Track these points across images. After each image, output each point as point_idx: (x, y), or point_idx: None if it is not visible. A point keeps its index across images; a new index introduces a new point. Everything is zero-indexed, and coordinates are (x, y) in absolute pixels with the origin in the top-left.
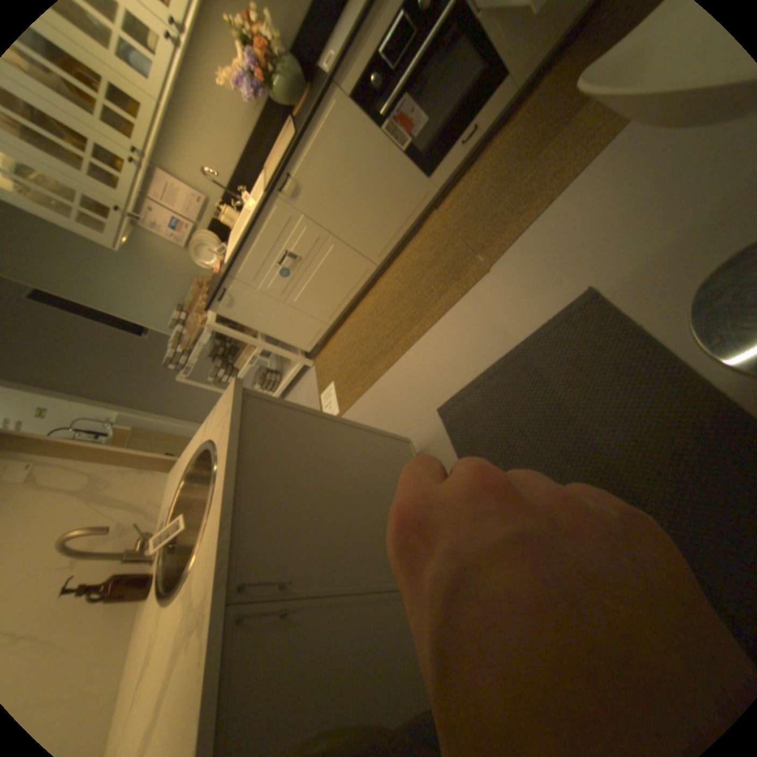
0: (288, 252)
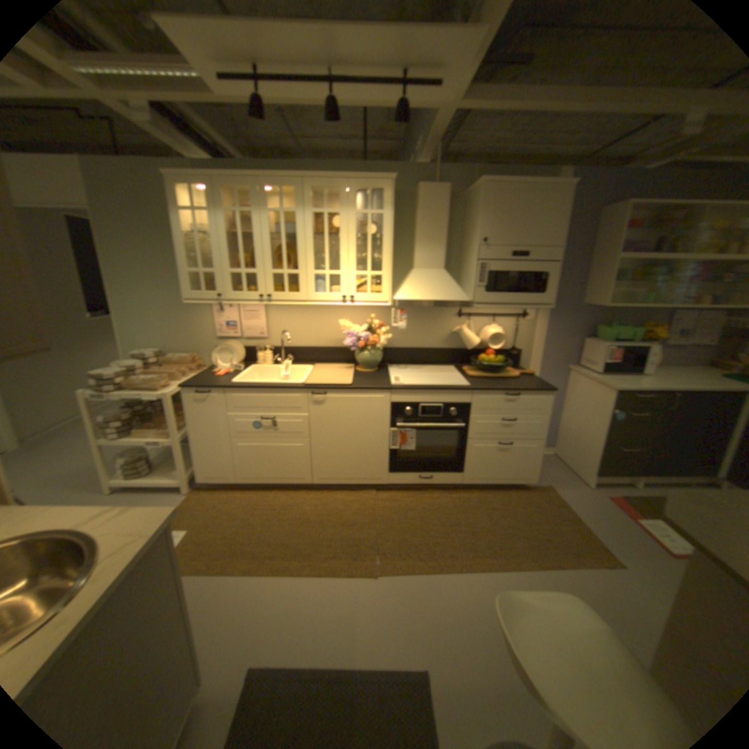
0: (273, 420)
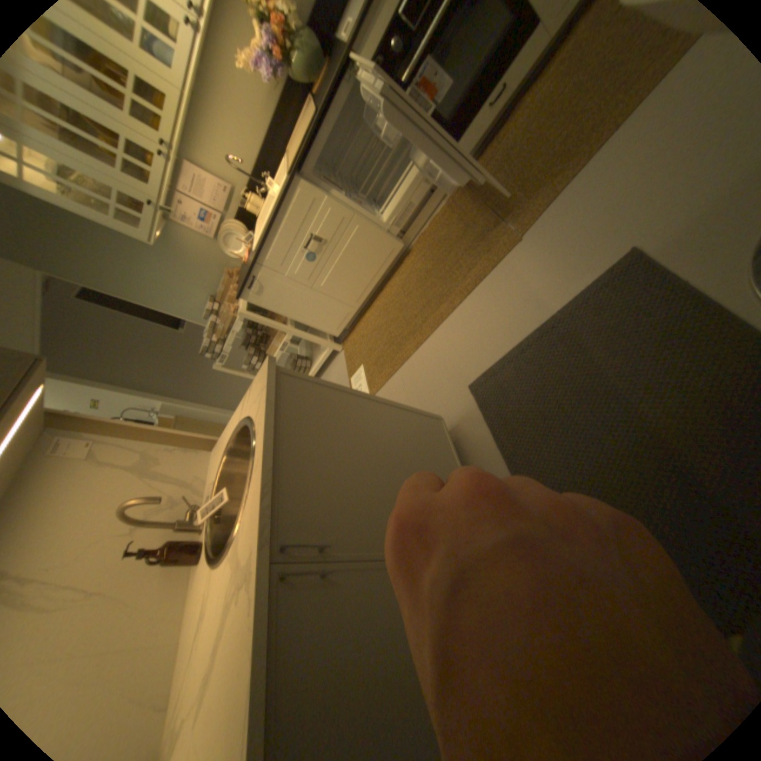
0: (314, 236)
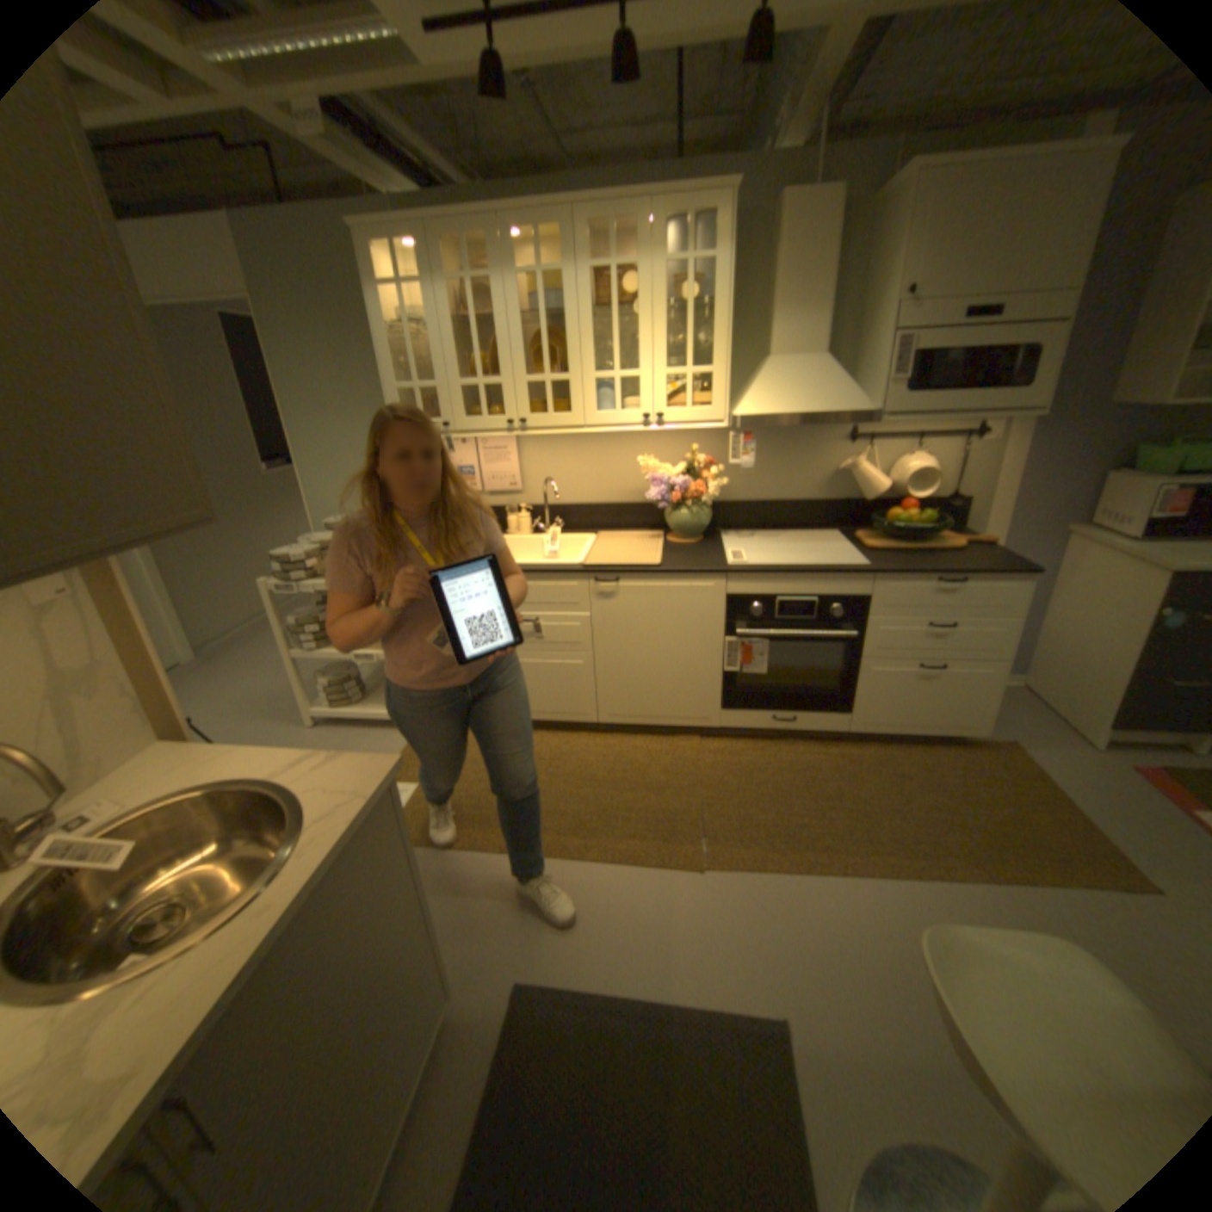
0: (538, 623)
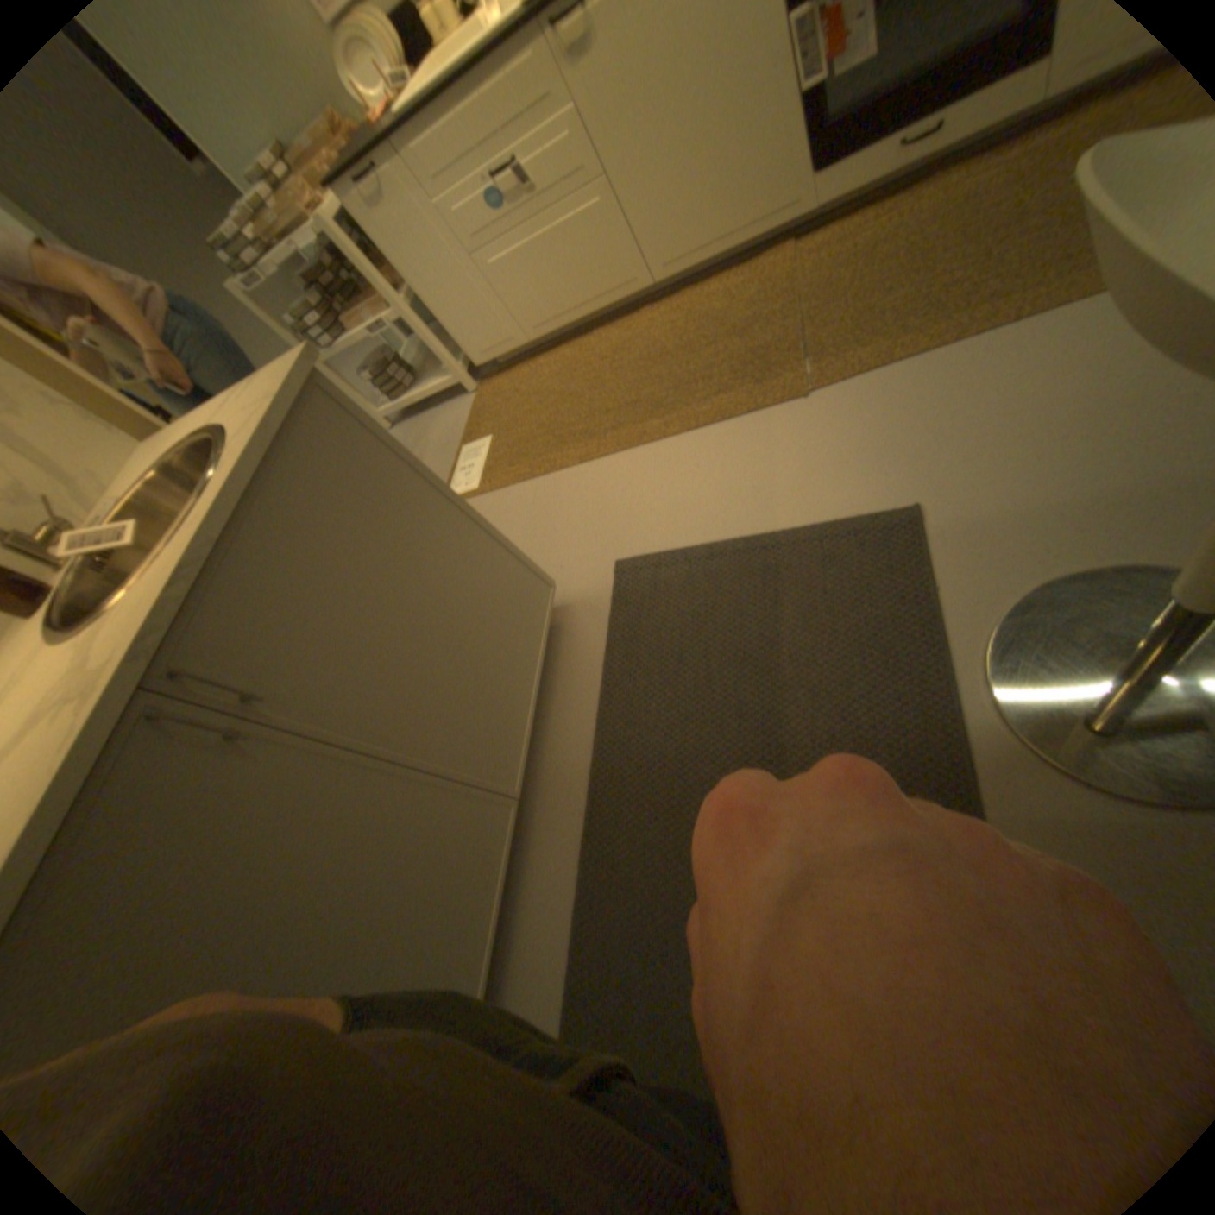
0: (514, 162)
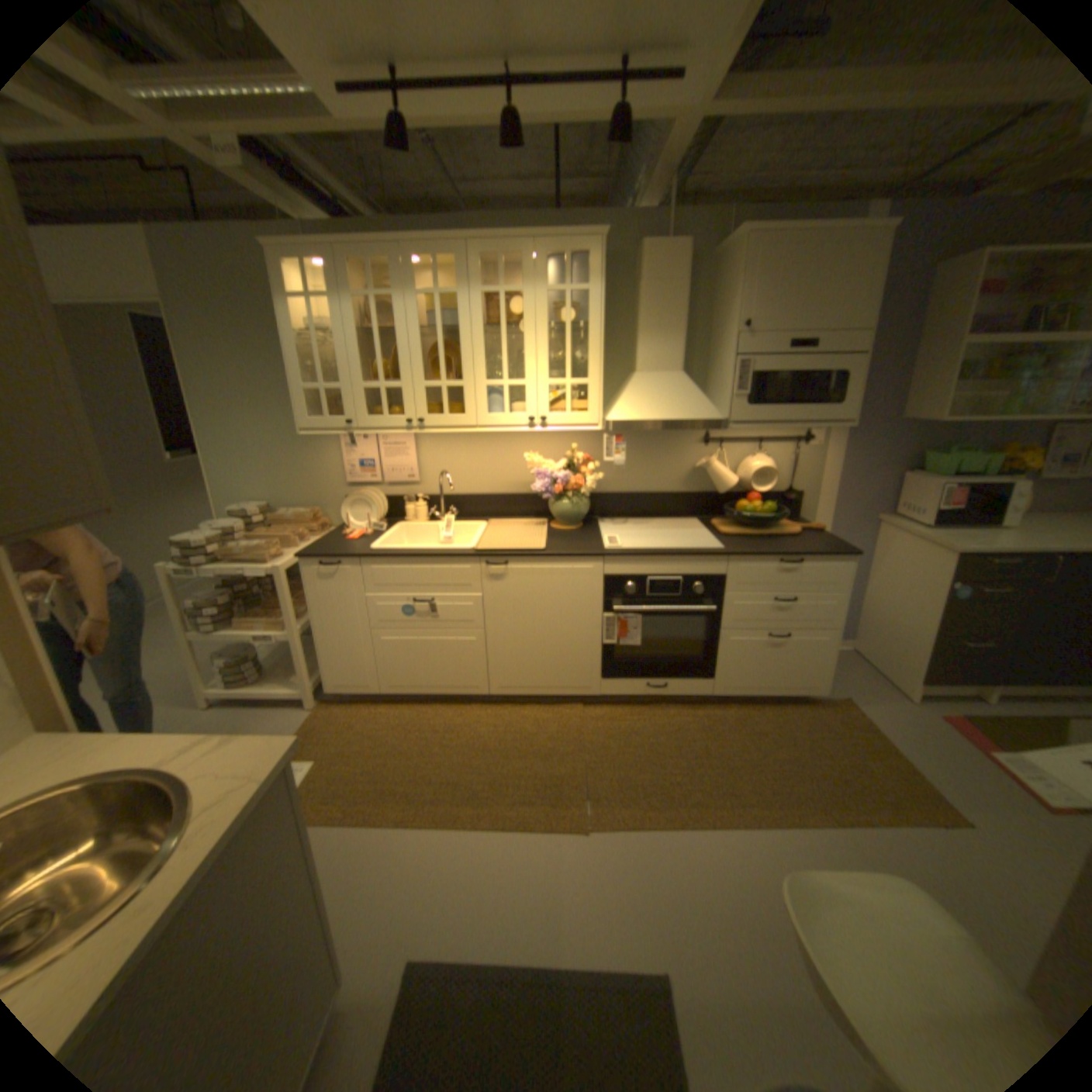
0: (433, 603)
